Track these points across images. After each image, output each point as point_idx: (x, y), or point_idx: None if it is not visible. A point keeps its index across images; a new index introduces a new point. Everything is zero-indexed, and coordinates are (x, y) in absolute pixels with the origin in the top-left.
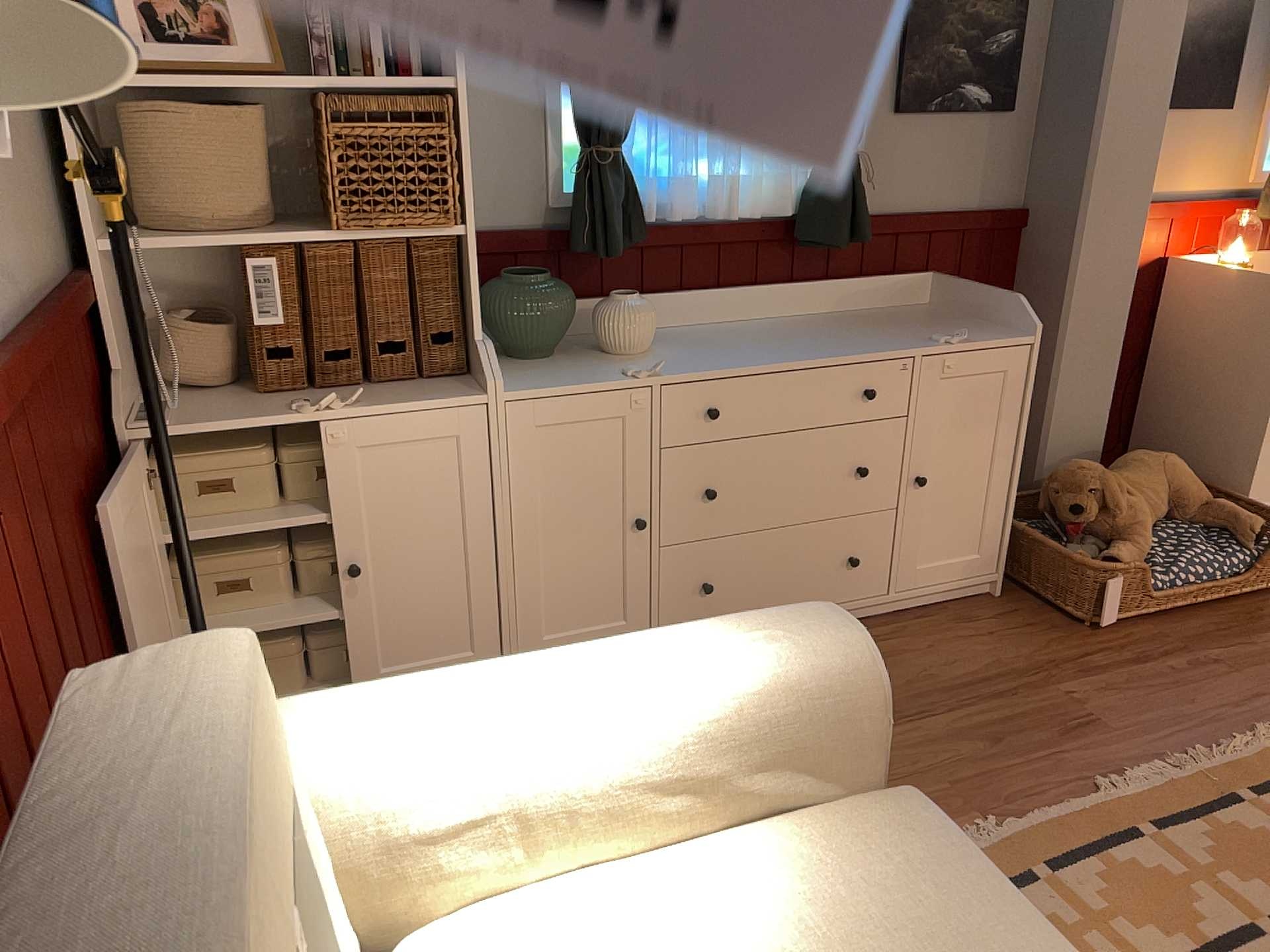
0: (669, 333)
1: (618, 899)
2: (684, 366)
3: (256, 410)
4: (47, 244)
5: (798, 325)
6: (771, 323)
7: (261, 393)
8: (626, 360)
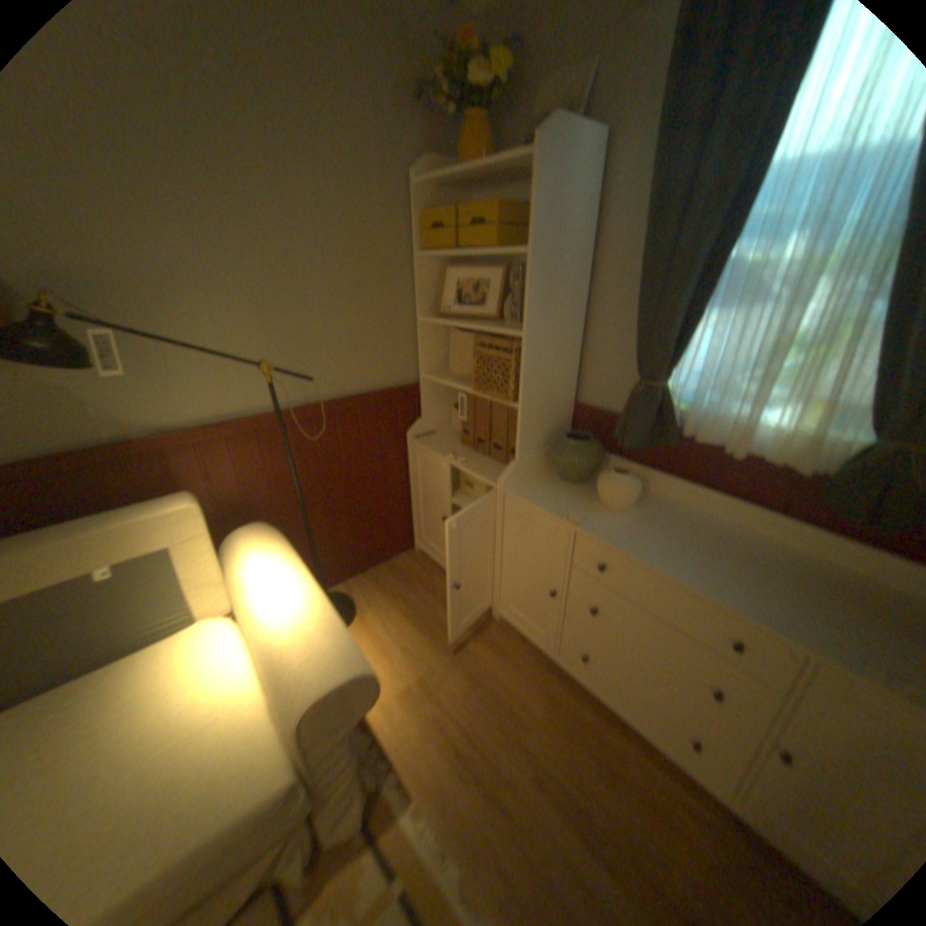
0: (672, 511)
1: (225, 672)
2: (606, 532)
3: (444, 449)
4: (391, 373)
5: (783, 562)
6: (768, 548)
7: (461, 444)
8: (595, 509)
